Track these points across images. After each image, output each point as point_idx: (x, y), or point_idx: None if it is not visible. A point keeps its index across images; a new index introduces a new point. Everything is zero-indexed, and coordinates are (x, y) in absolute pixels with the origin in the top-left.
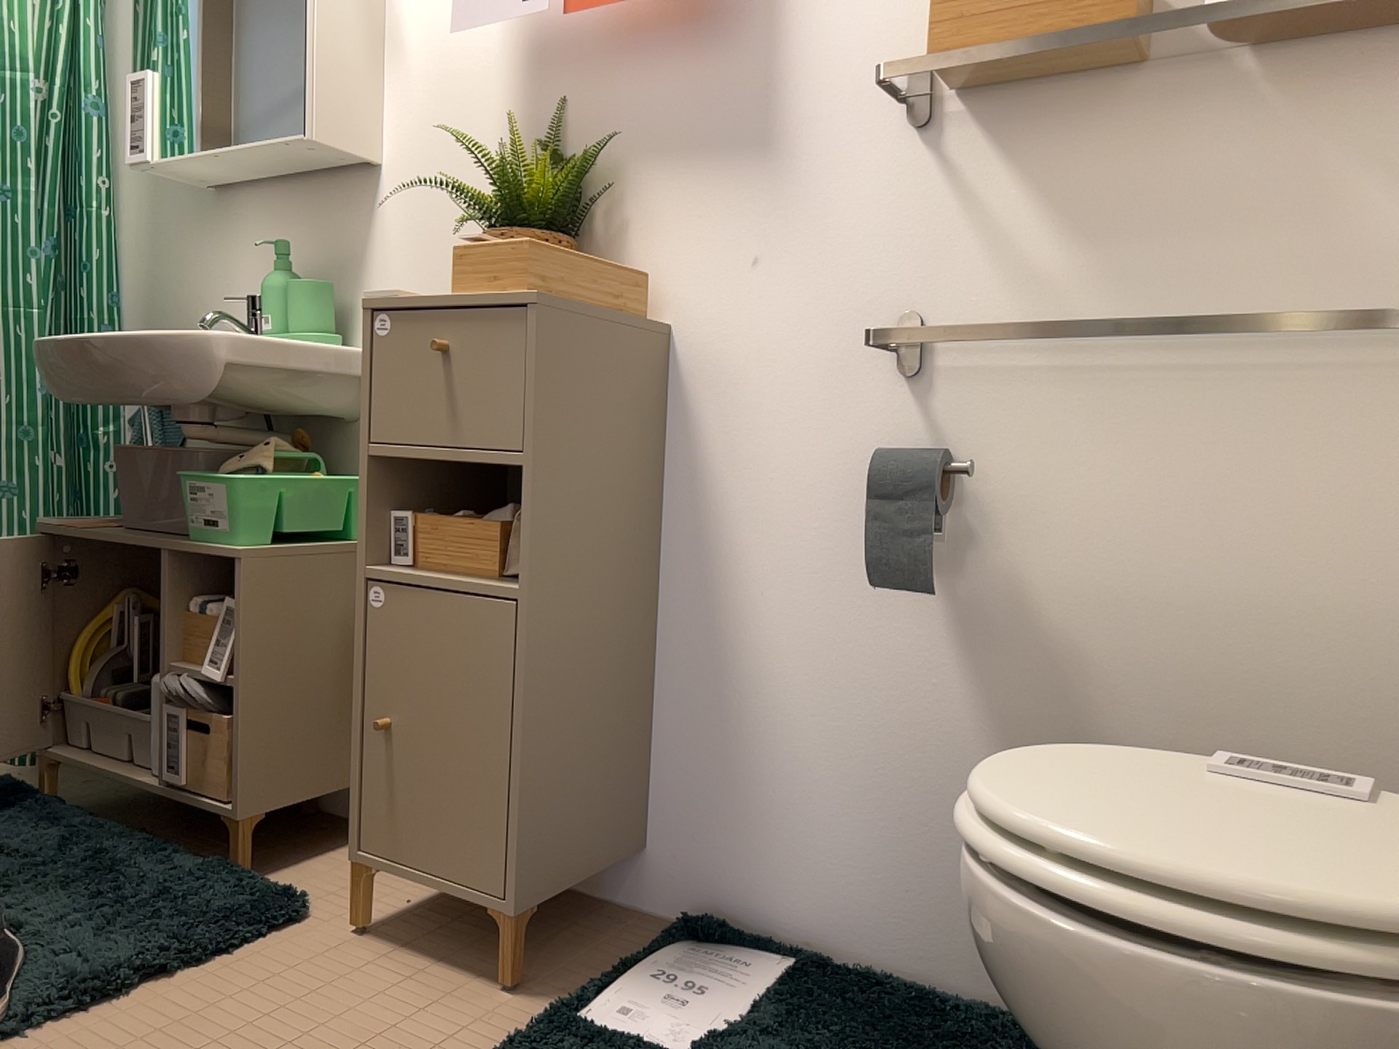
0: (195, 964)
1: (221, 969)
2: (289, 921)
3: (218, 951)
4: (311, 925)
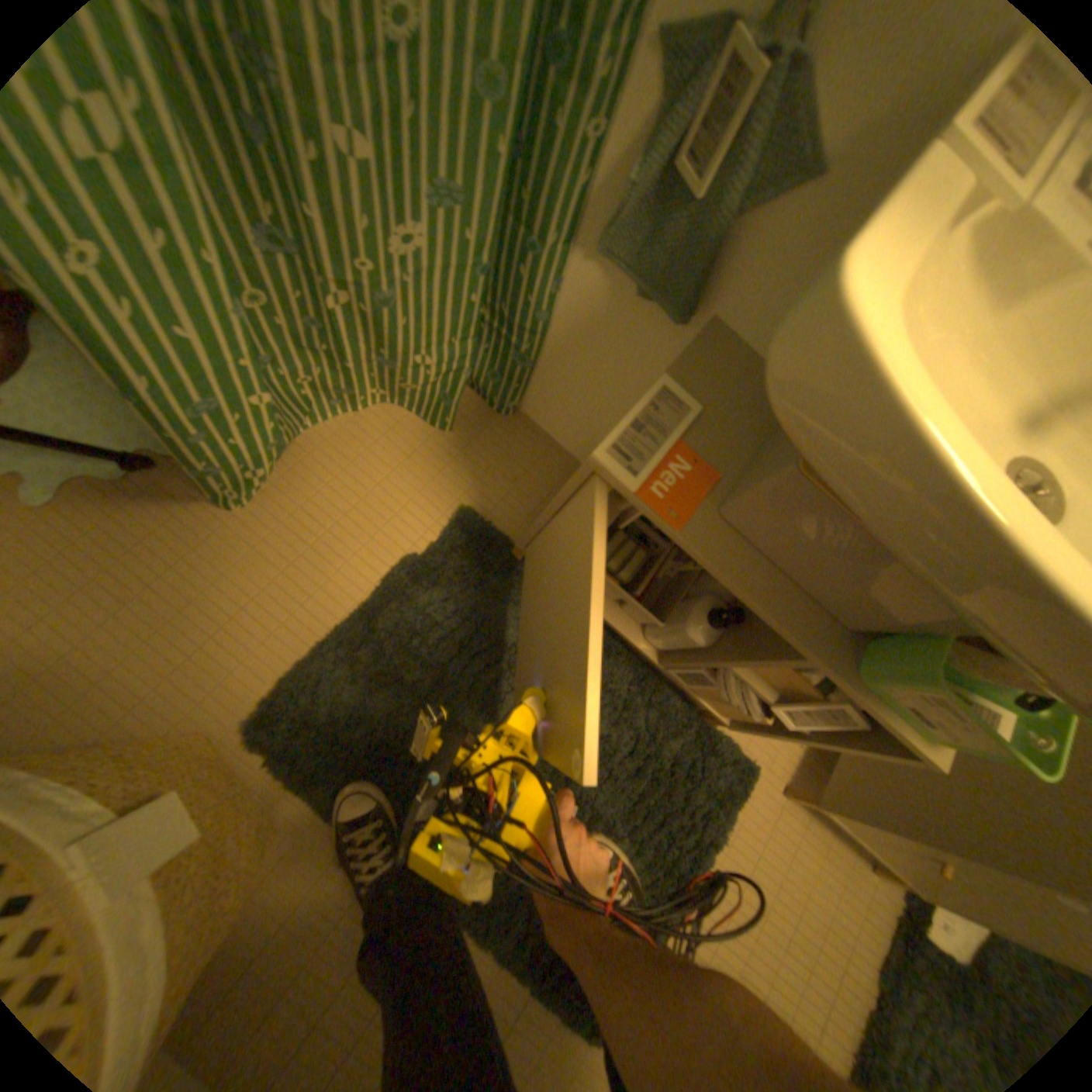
0: (717, 863)
1: (732, 866)
2: (748, 797)
3: (724, 845)
4: (760, 798)
